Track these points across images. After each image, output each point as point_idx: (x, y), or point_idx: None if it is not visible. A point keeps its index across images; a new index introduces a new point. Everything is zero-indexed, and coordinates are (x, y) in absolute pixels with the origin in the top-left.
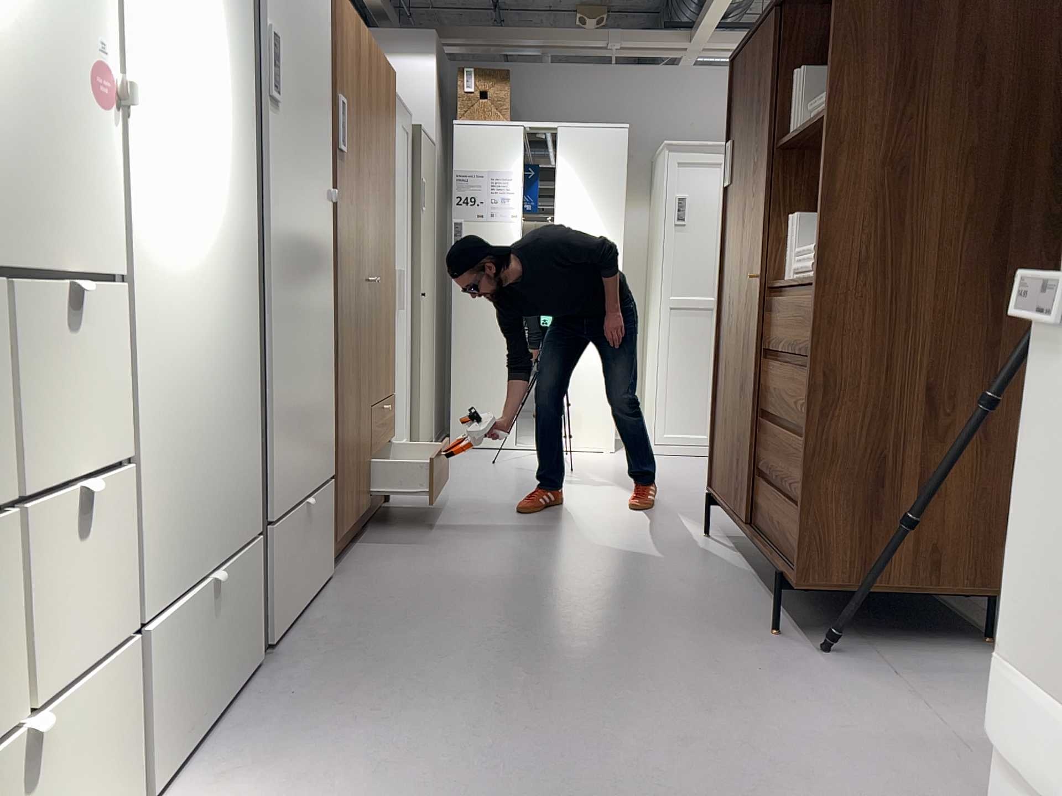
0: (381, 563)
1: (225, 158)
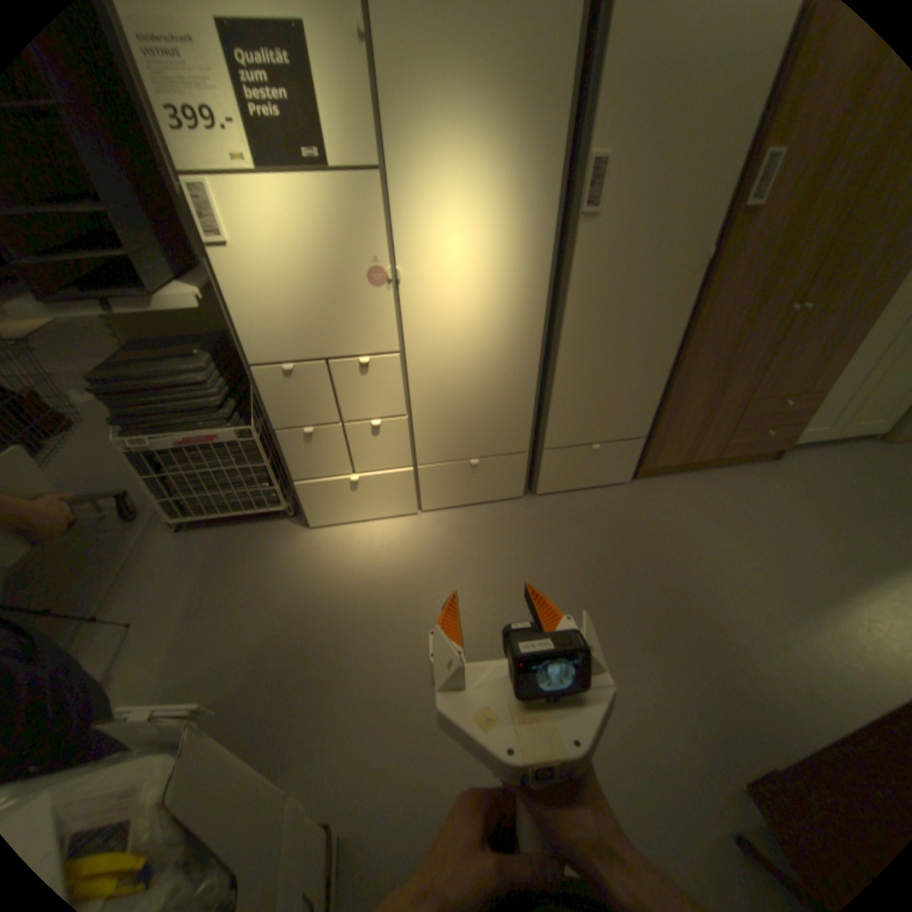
0: (668, 495)
1: (508, 276)
